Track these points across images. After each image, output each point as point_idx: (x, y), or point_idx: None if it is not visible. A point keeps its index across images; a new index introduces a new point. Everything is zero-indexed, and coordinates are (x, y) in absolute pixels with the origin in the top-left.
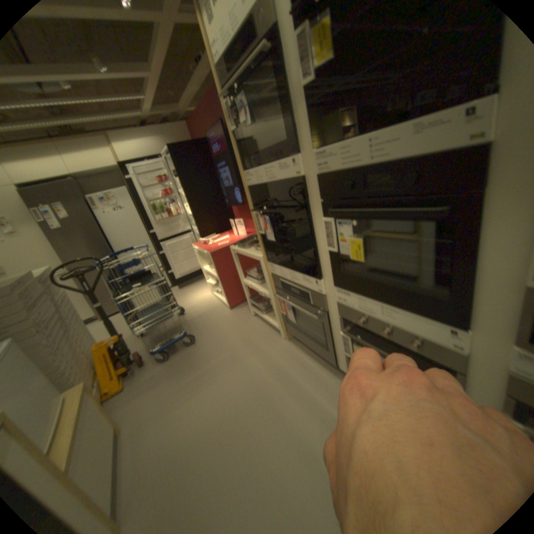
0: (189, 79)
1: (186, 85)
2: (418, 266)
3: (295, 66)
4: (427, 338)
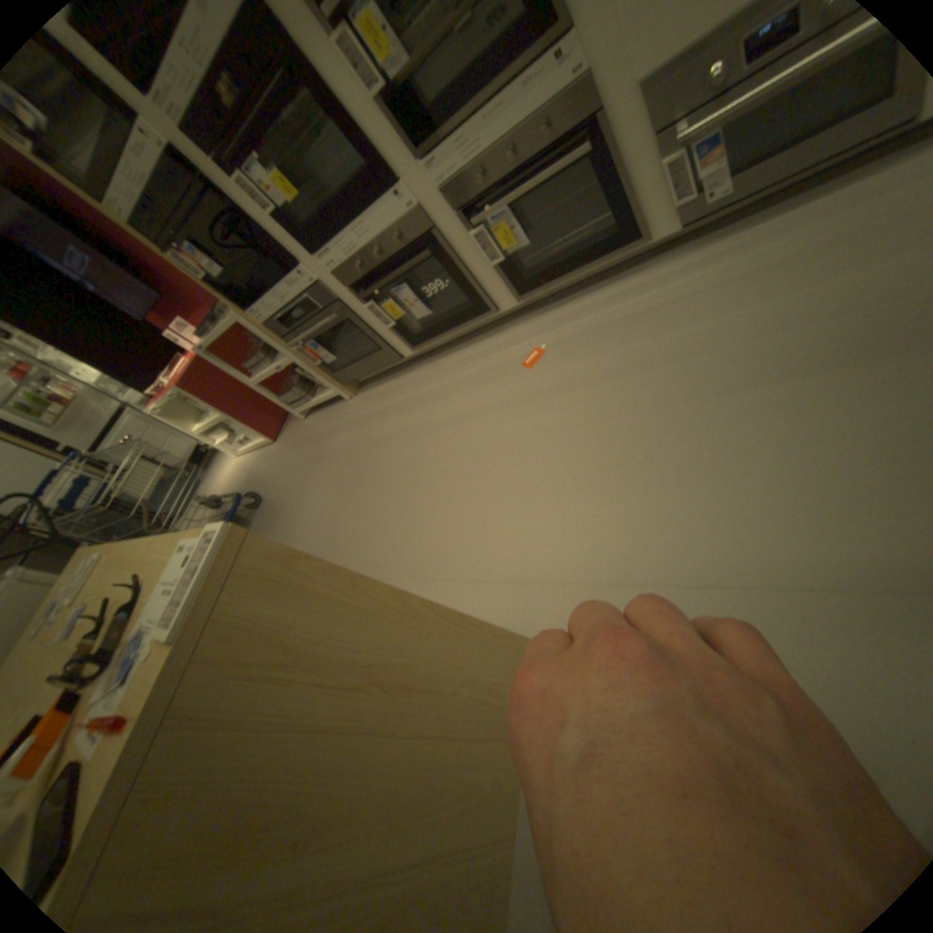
0: None
1: None
2: (336, 158)
3: None
4: (396, 221)
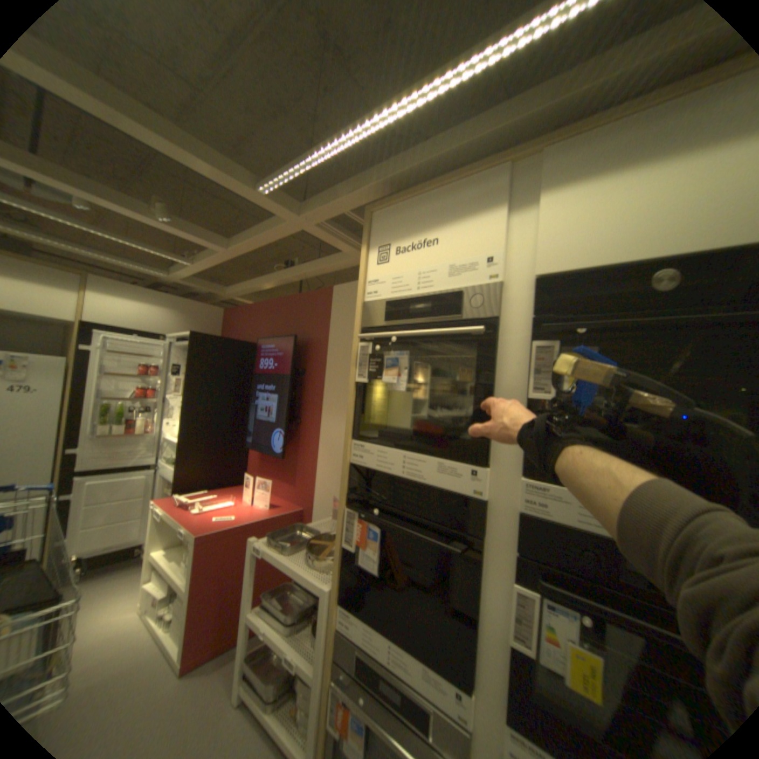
0: (262, 277)
1: (253, 280)
2: None
3: (514, 371)
4: None
